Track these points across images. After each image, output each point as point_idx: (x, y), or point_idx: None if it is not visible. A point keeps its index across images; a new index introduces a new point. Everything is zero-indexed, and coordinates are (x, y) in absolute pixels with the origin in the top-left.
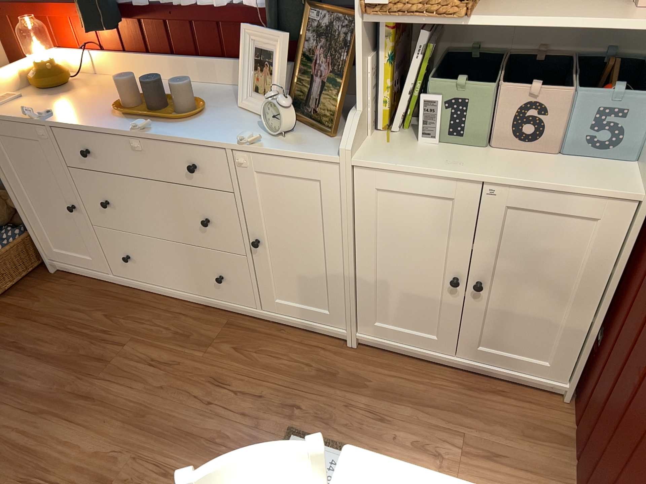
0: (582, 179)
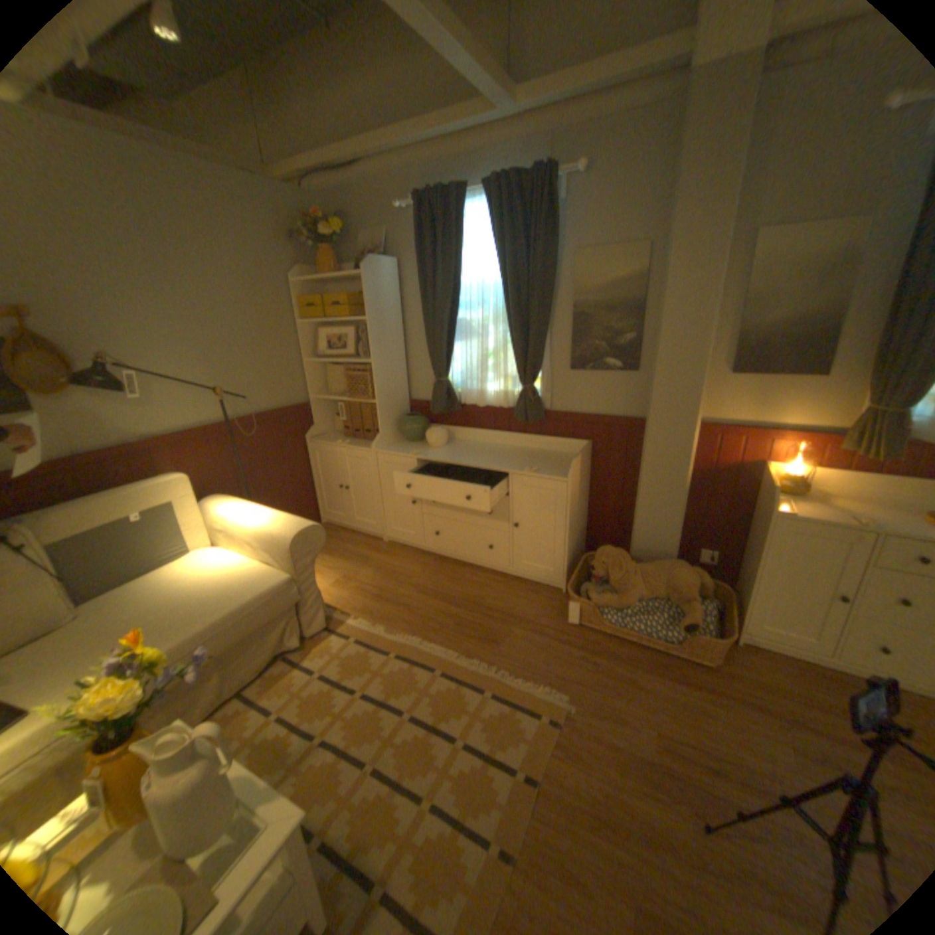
0: None
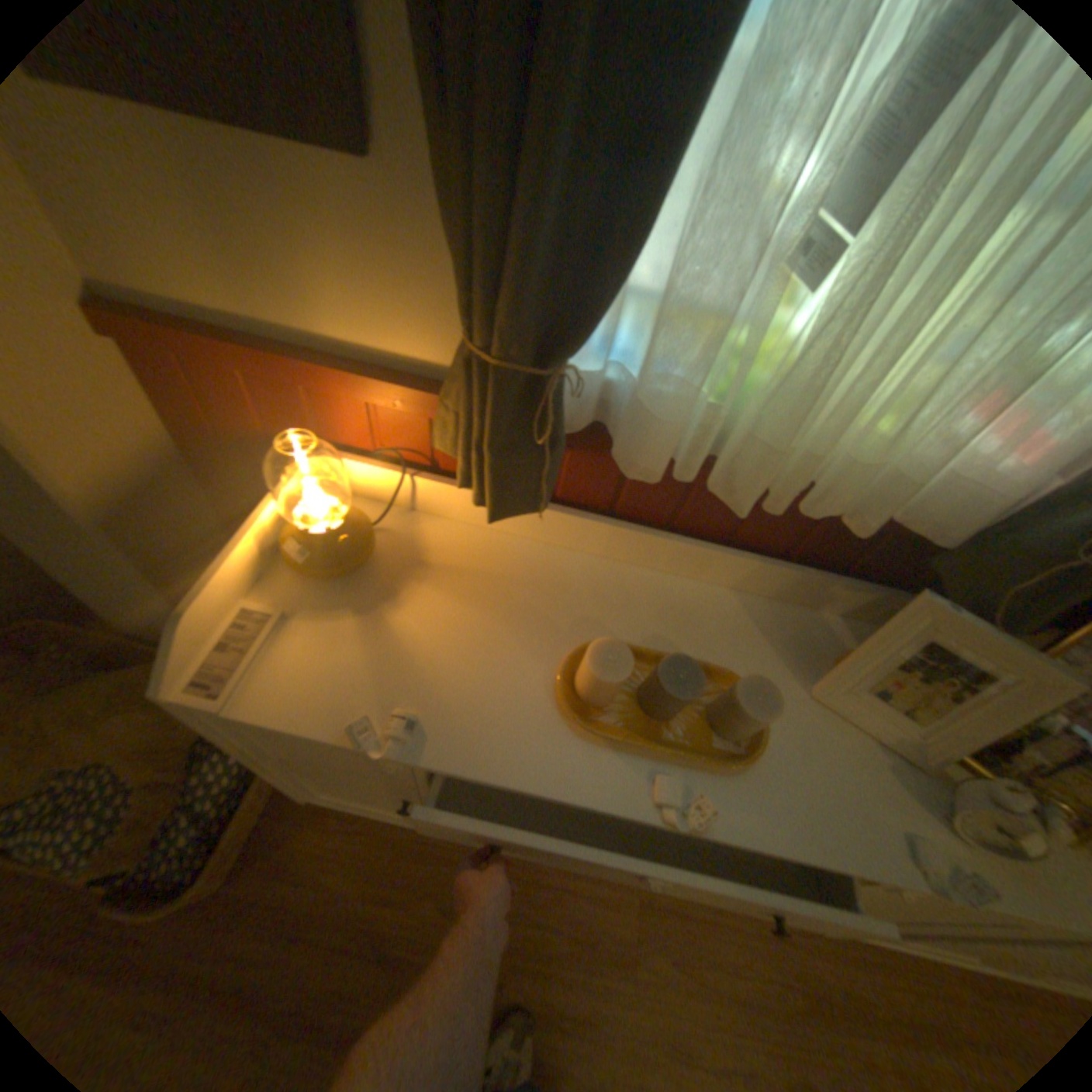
0: None
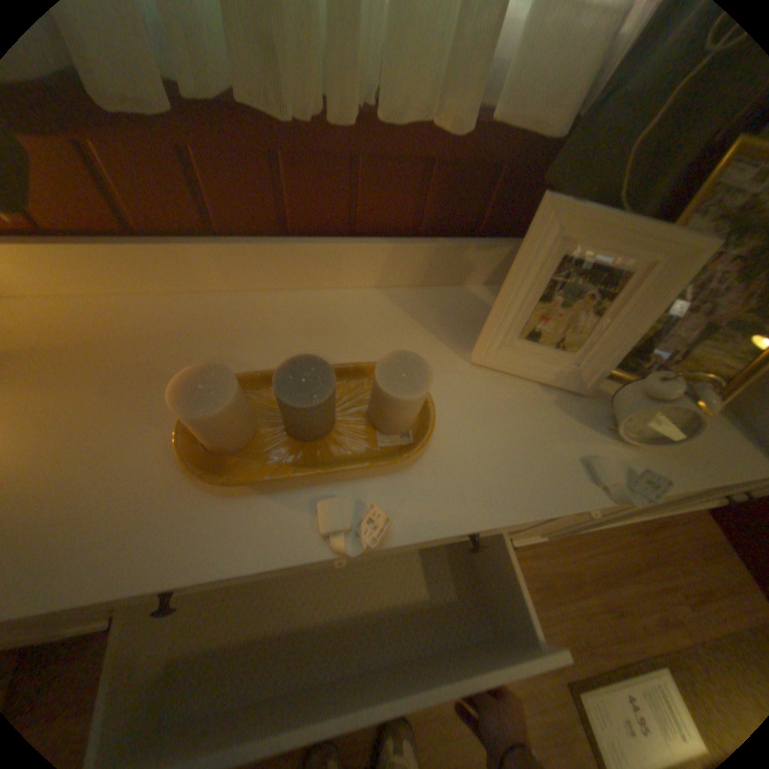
0: None
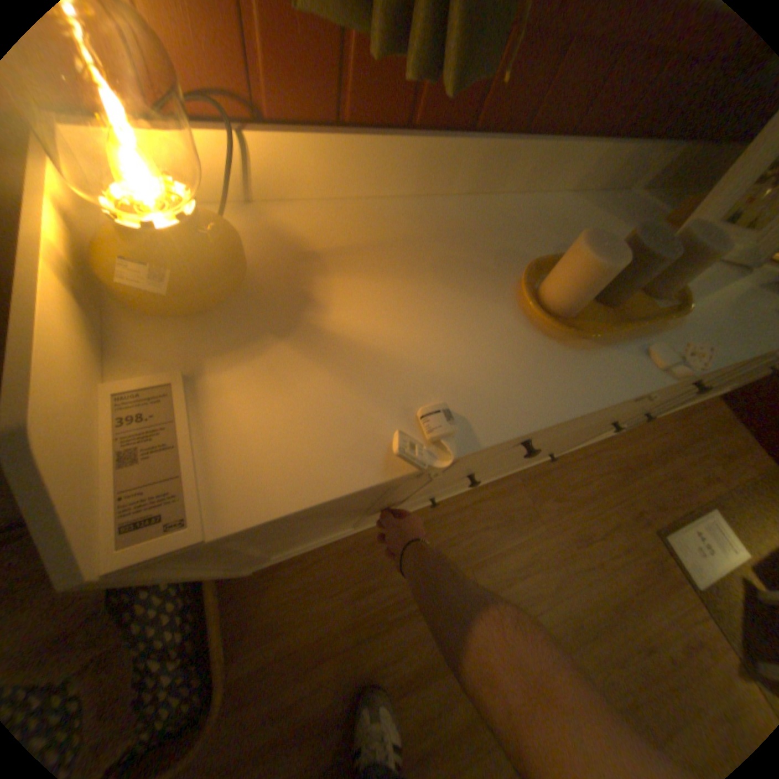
0: None
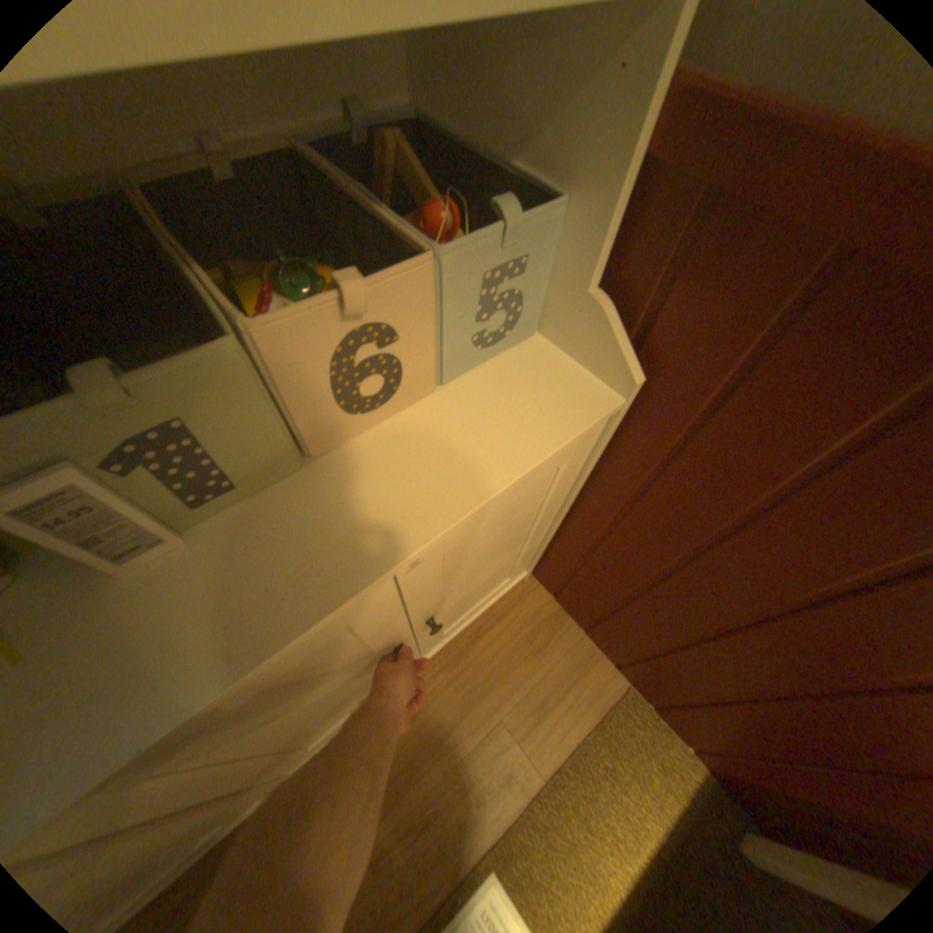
0: (532, 431)
